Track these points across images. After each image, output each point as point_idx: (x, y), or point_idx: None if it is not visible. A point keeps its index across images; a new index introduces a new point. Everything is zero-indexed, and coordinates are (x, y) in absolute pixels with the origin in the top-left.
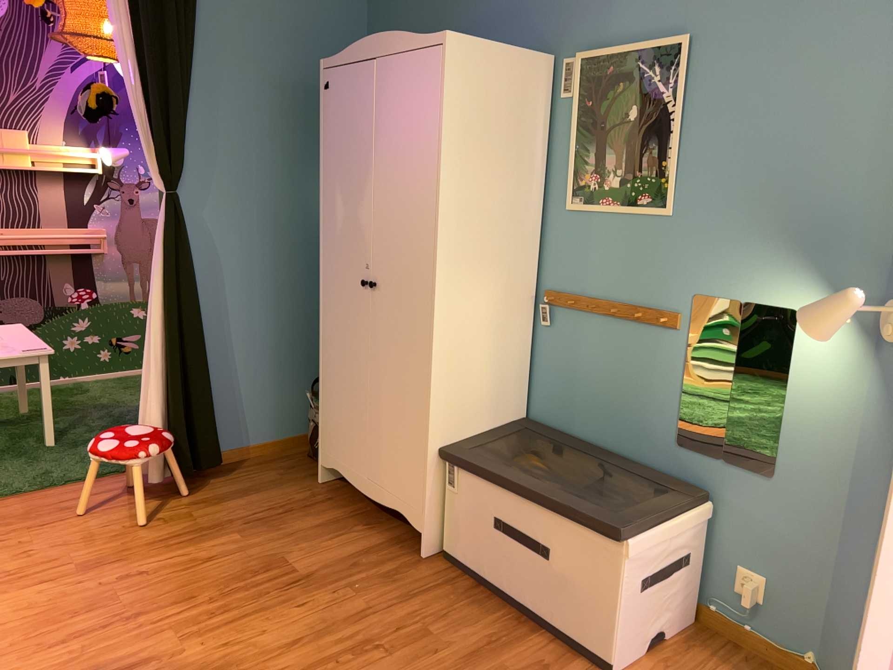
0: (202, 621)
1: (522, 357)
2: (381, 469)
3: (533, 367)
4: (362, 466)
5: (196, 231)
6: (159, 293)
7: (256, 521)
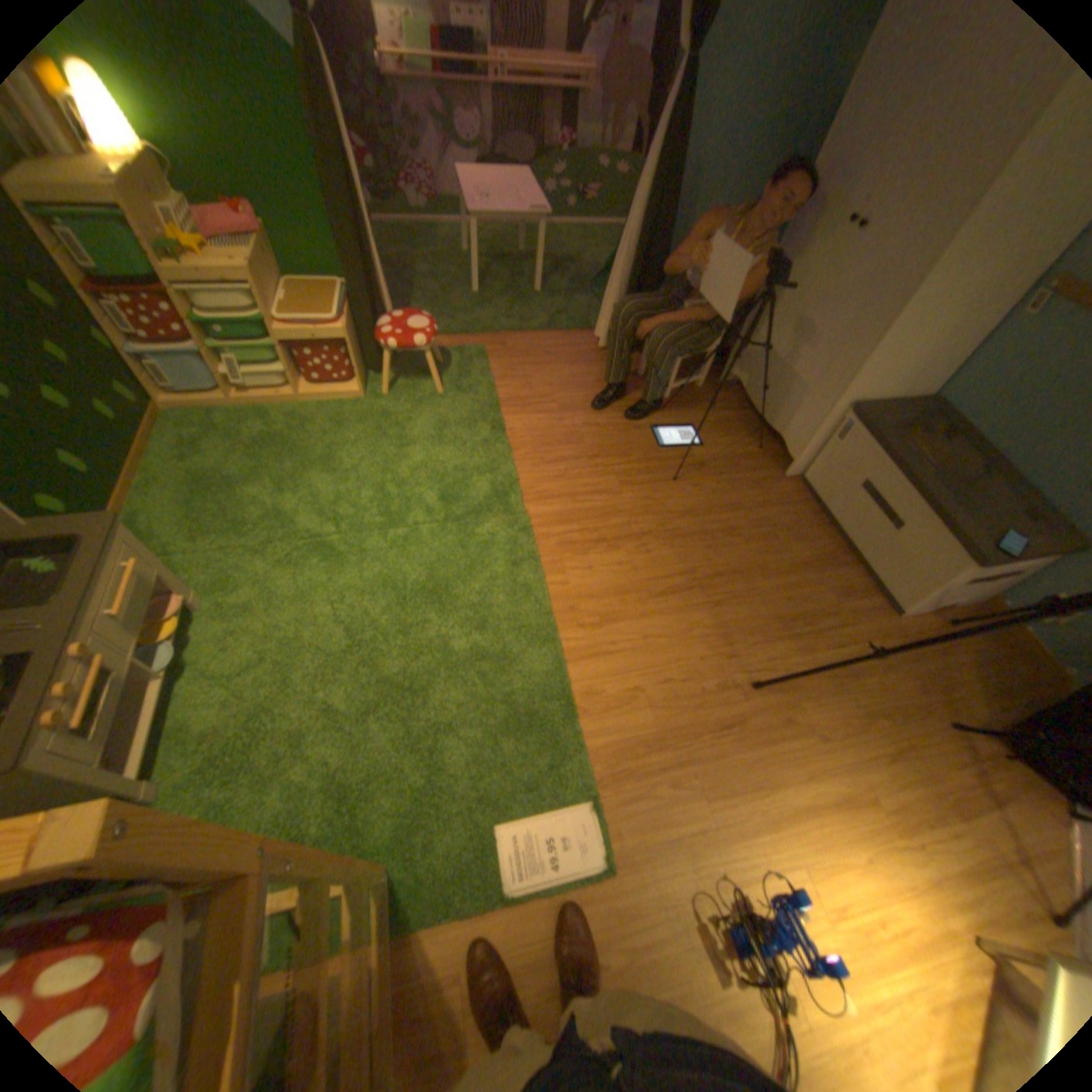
0: (630, 476)
1: (970, 343)
2: (777, 398)
3: (974, 354)
4: (762, 390)
5: (697, 111)
6: (649, 184)
7: (669, 406)
